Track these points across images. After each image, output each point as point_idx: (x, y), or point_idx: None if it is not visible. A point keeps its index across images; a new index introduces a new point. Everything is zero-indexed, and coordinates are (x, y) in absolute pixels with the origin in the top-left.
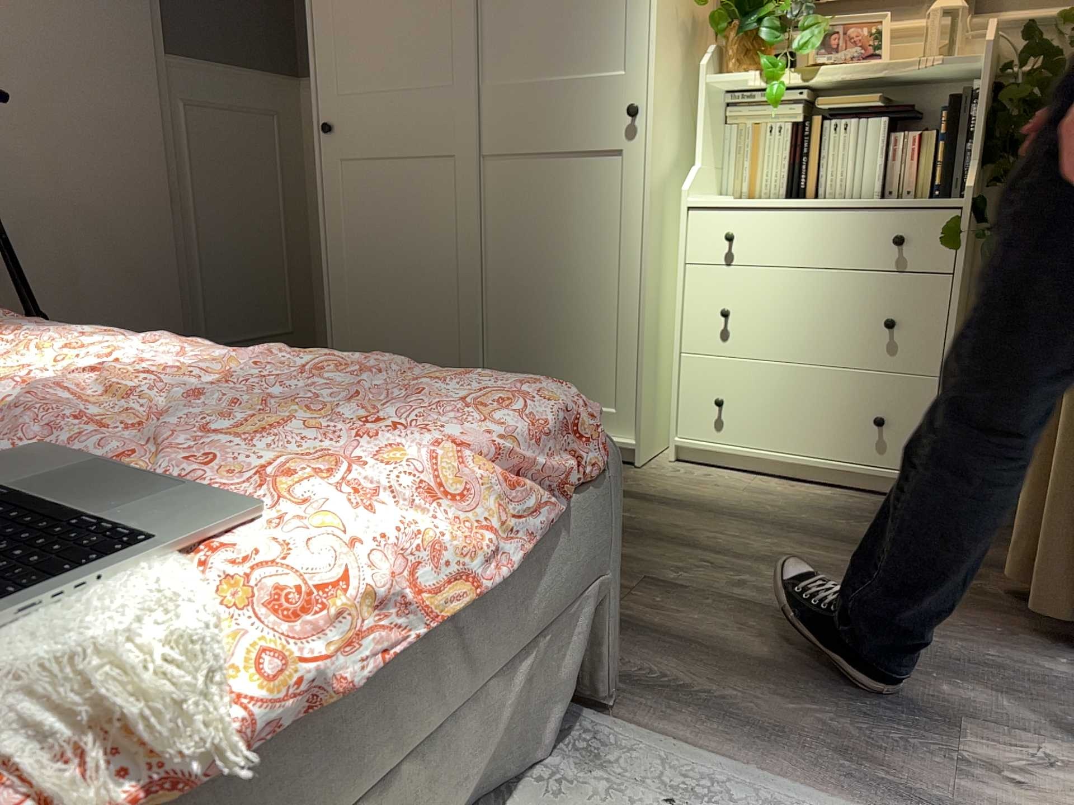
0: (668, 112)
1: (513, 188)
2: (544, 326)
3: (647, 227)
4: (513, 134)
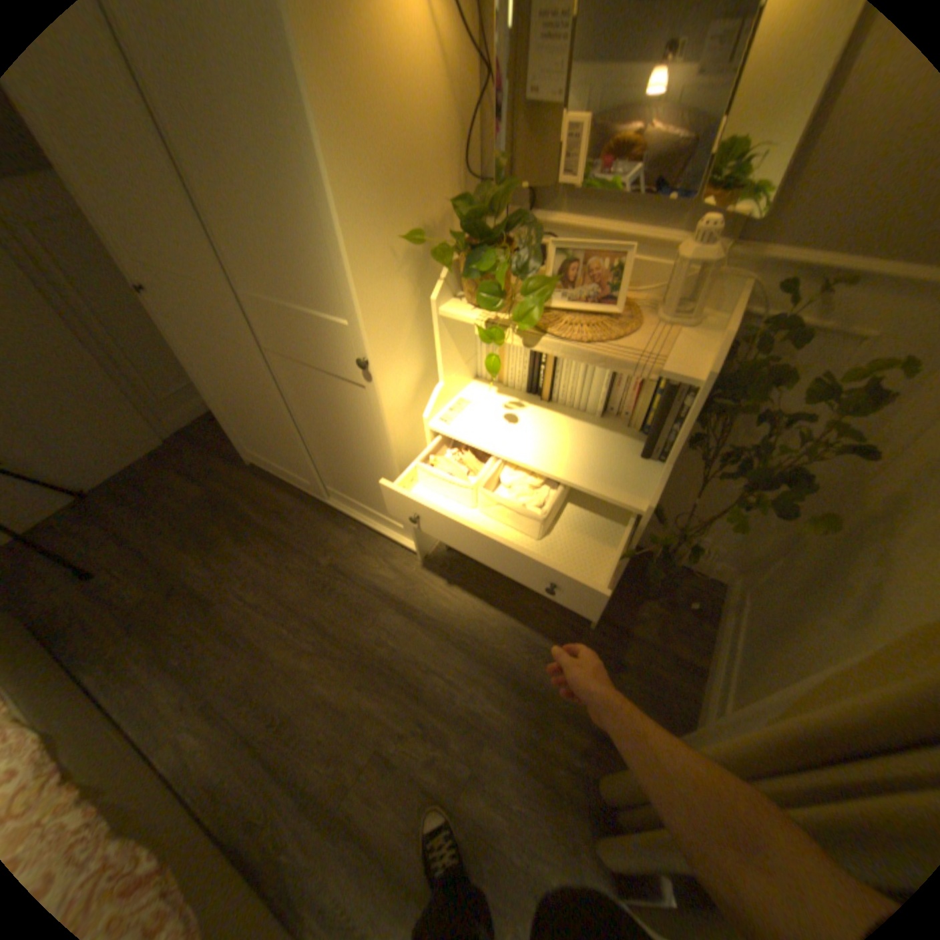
0: (402, 352)
1: (296, 380)
2: (348, 469)
3: (395, 451)
4: (279, 341)
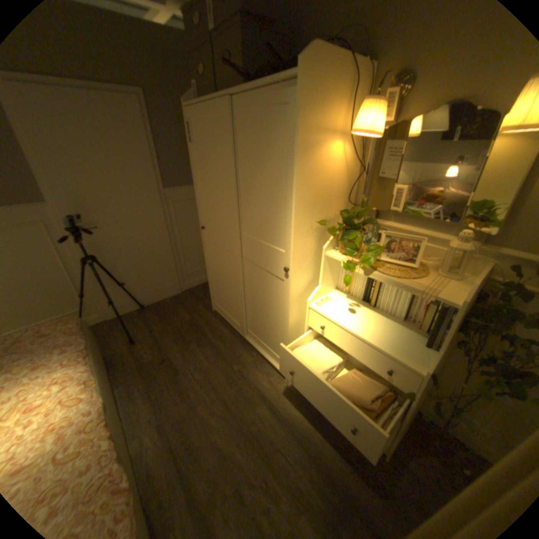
0: (304, 268)
1: (252, 273)
2: (261, 321)
3: (289, 314)
4: (250, 255)
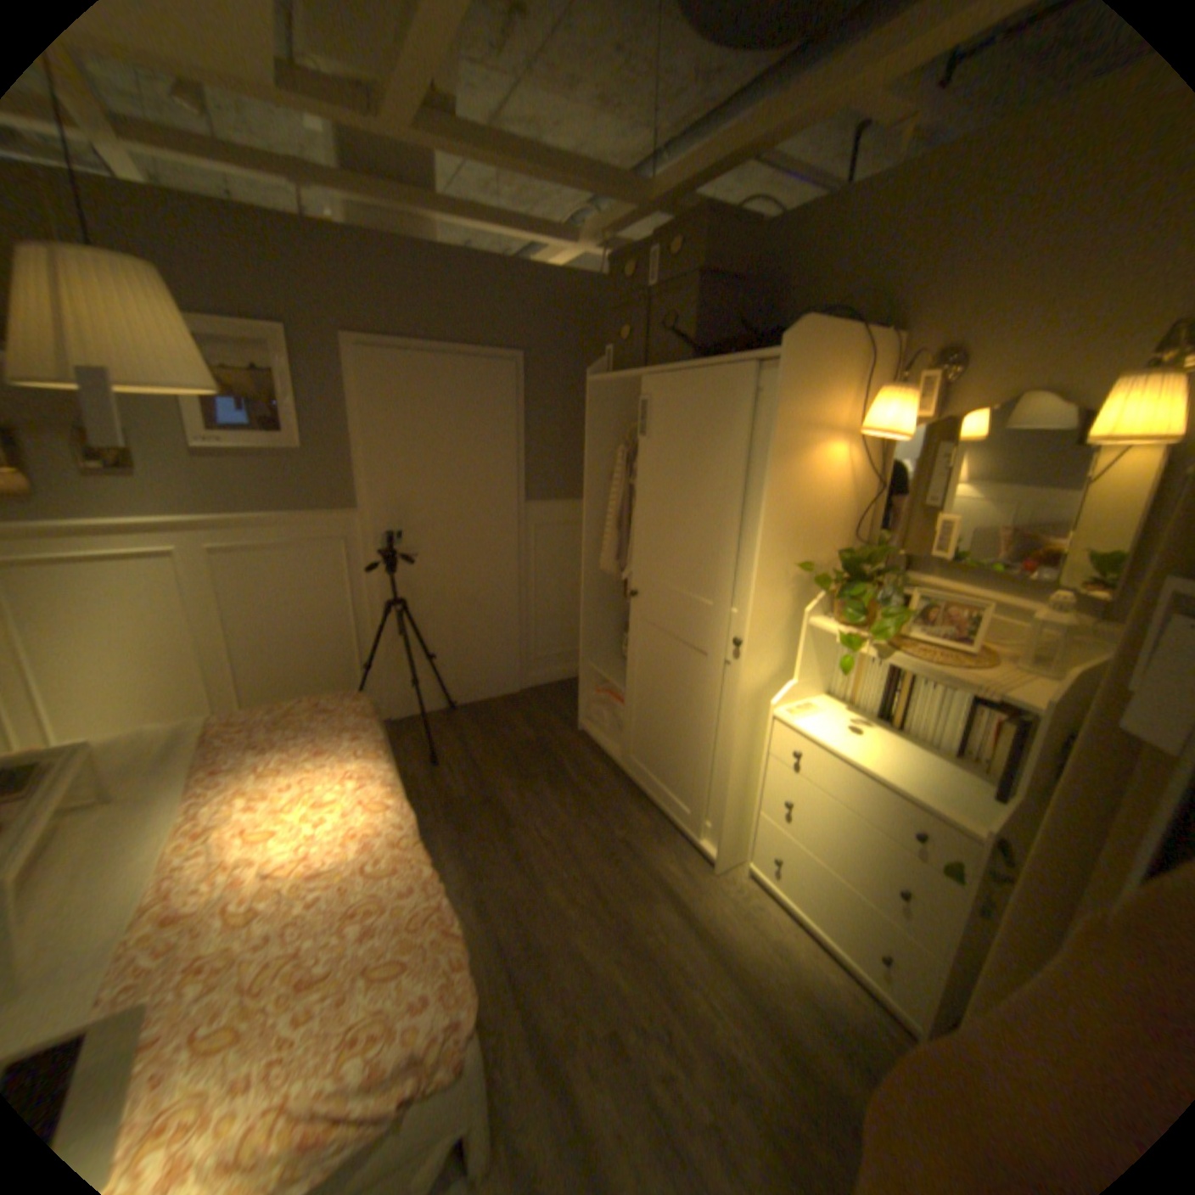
0: (771, 642)
1: (672, 651)
2: (679, 745)
3: (737, 724)
4: (674, 618)
